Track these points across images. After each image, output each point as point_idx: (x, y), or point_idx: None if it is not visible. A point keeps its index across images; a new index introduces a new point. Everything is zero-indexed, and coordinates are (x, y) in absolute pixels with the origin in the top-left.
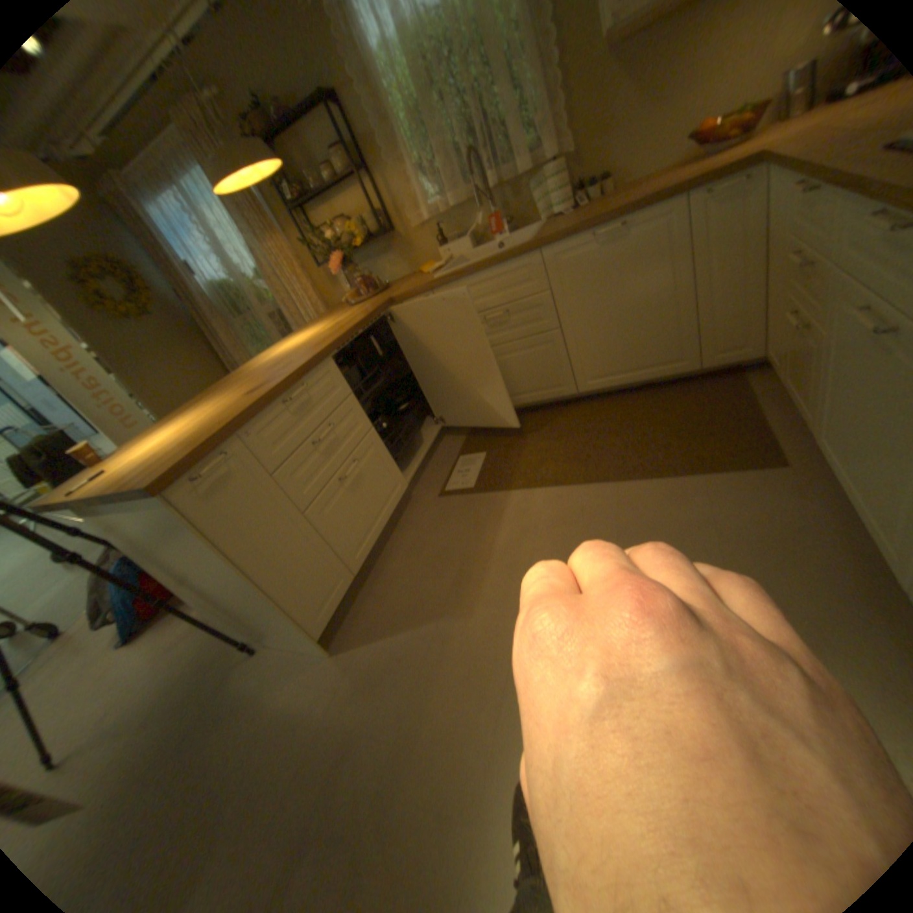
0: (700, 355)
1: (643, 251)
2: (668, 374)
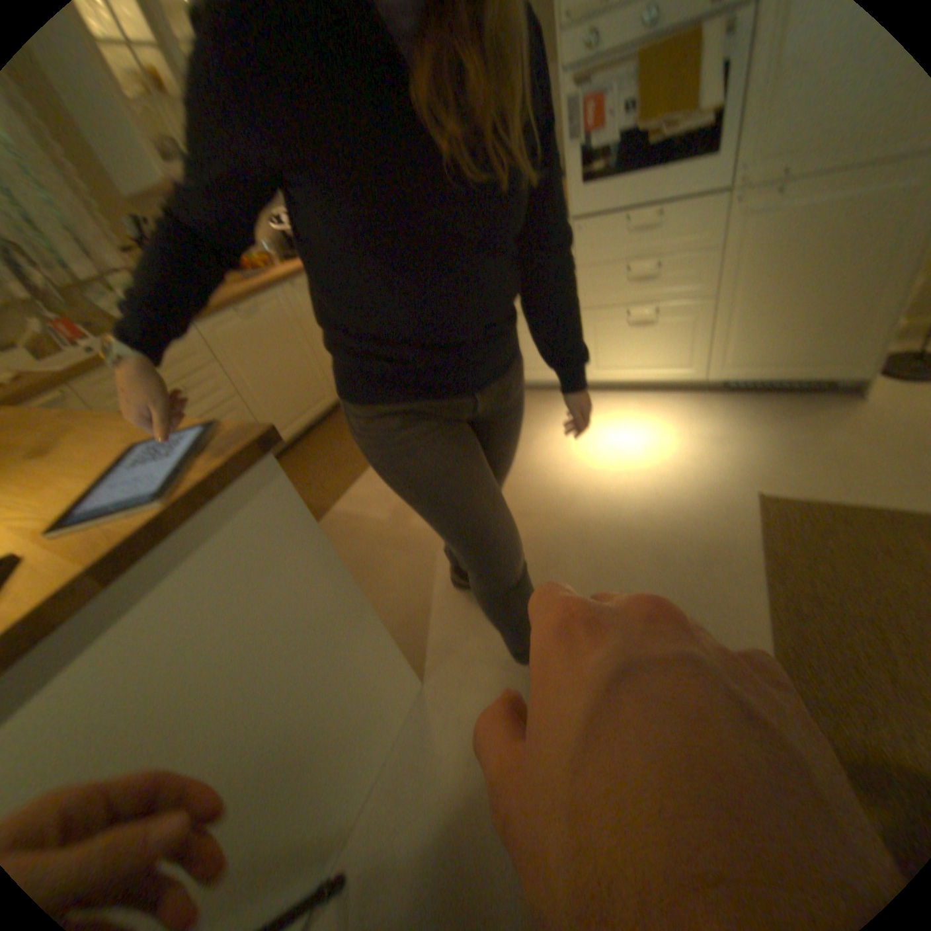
0: (333, 391)
1: (274, 324)
2: (324, 411)
